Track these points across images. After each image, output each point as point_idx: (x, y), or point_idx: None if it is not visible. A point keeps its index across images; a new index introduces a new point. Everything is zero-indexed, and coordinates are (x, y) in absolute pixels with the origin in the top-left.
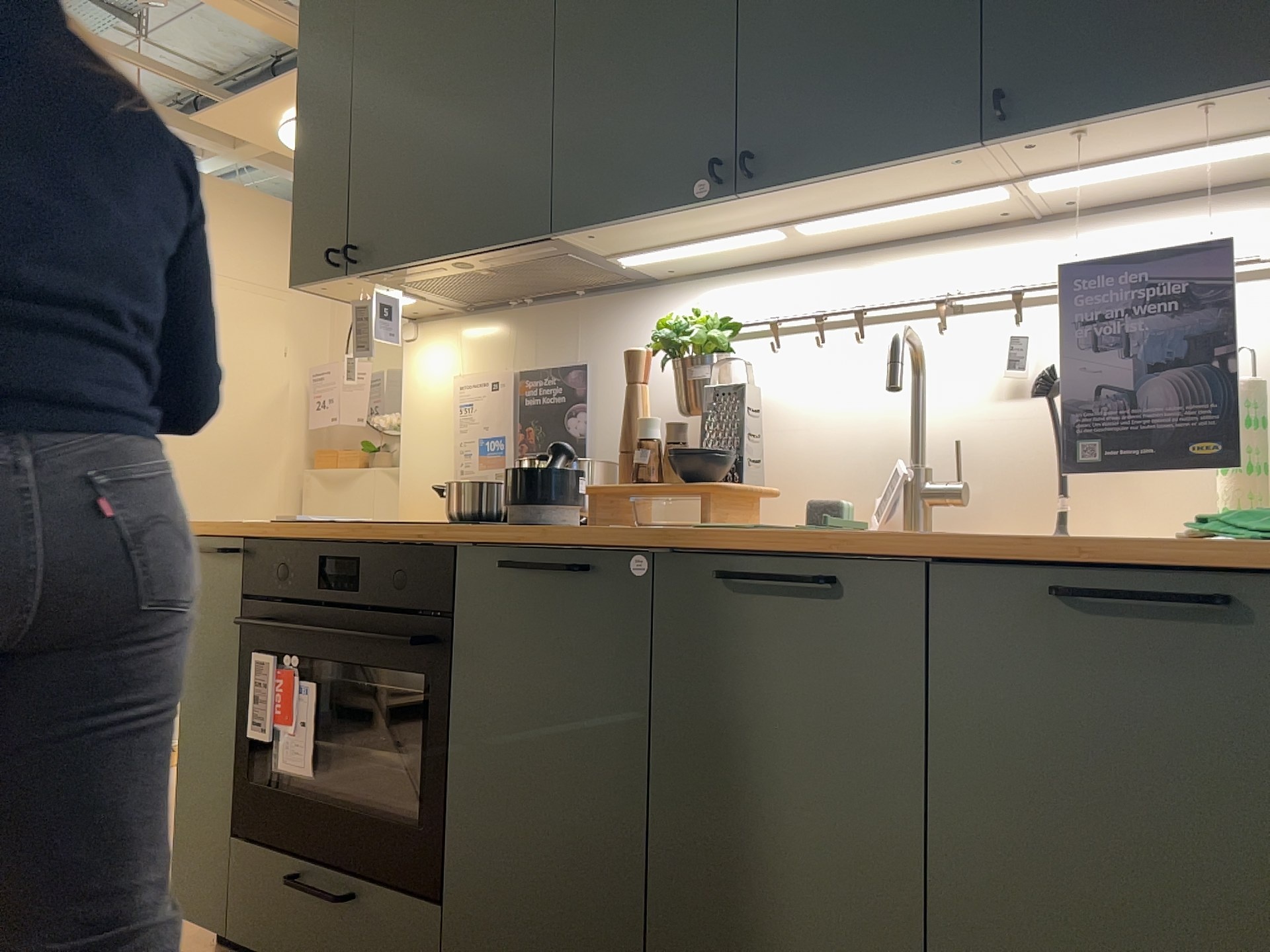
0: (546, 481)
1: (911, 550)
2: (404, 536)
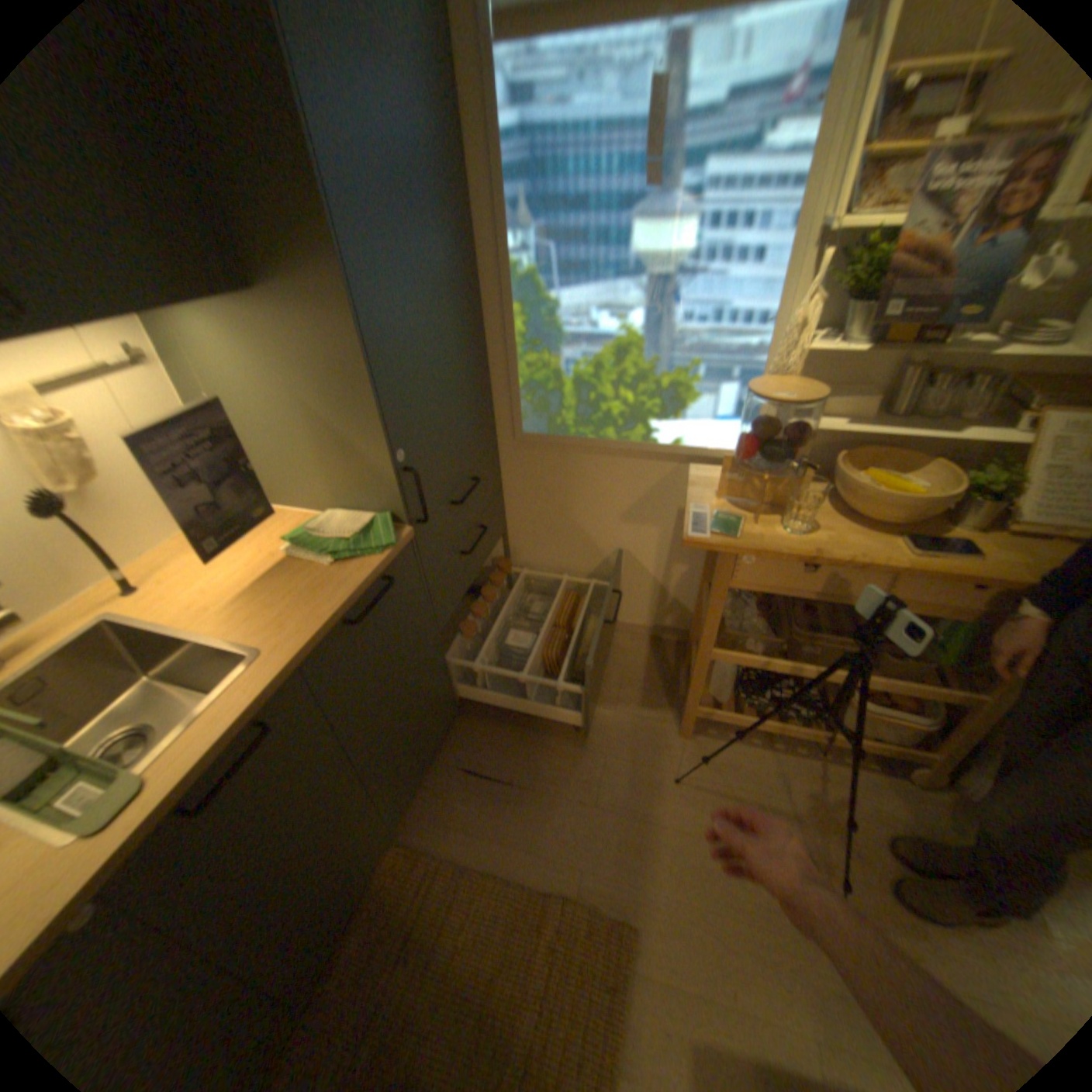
0: None
1: (291, 670)
2: None
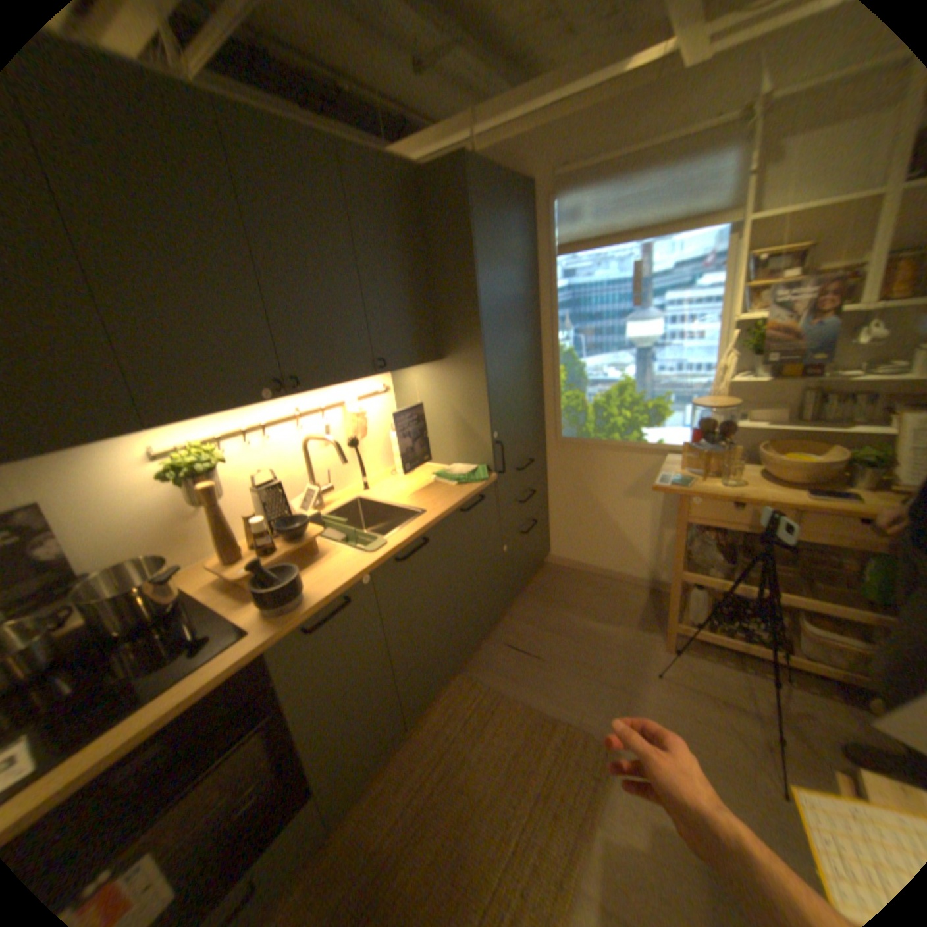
0: (294, 580)
1: (439, 519)
2: (205, 684)
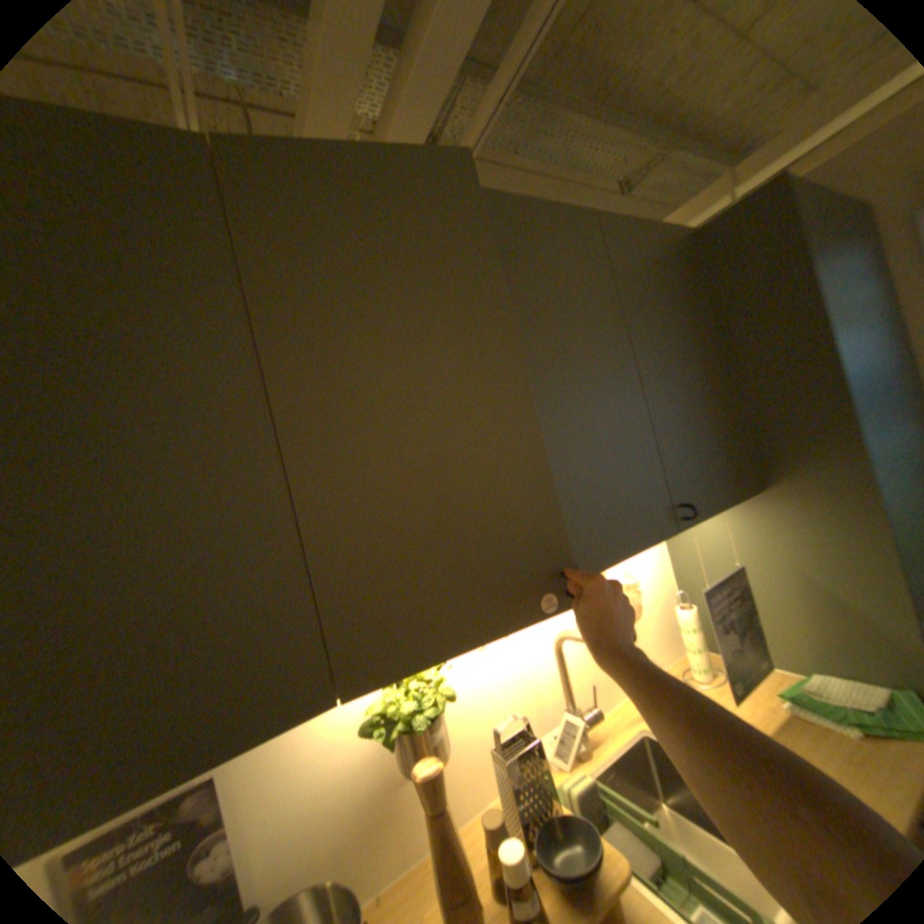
0: None
1: None
2: None
